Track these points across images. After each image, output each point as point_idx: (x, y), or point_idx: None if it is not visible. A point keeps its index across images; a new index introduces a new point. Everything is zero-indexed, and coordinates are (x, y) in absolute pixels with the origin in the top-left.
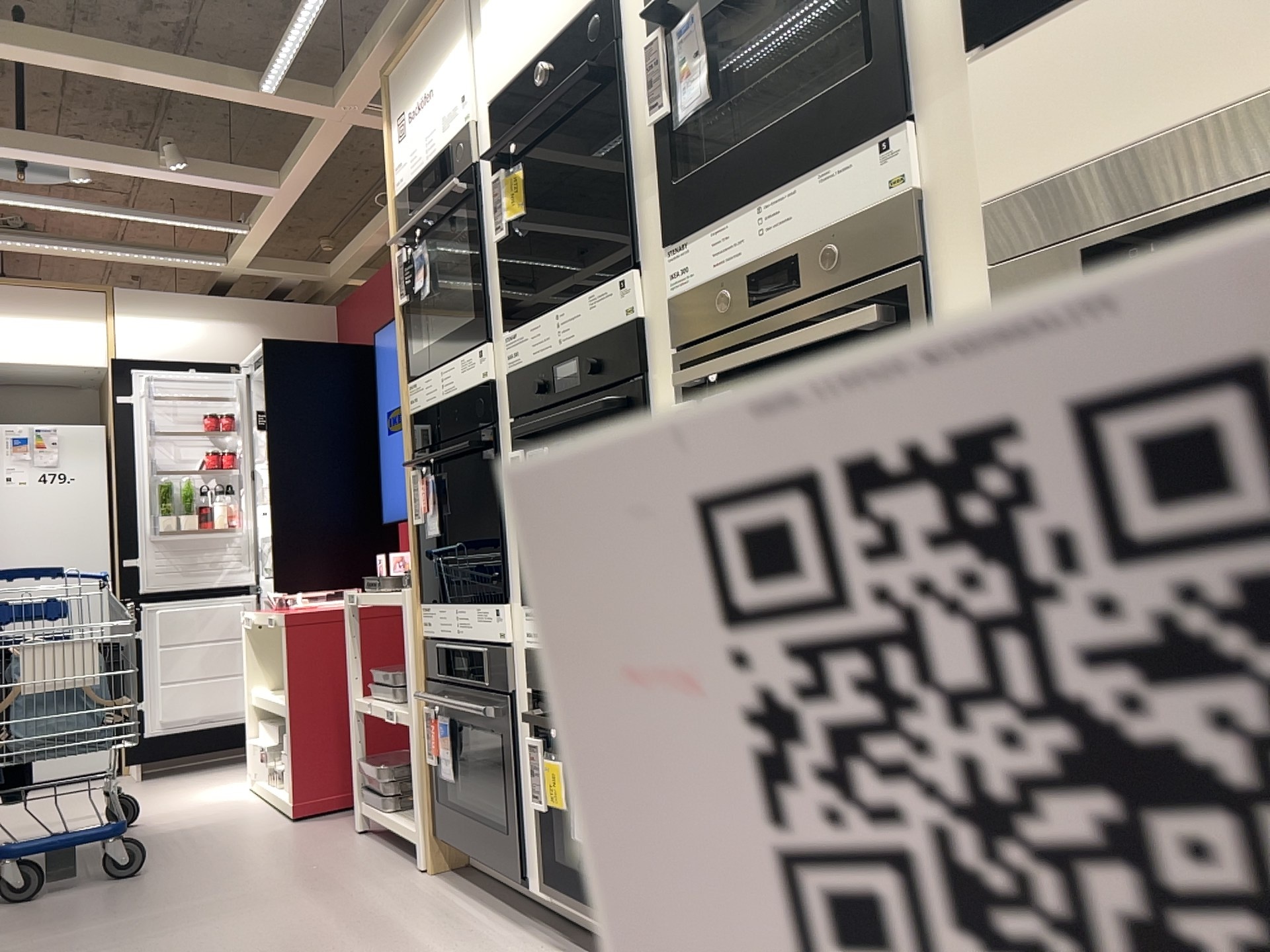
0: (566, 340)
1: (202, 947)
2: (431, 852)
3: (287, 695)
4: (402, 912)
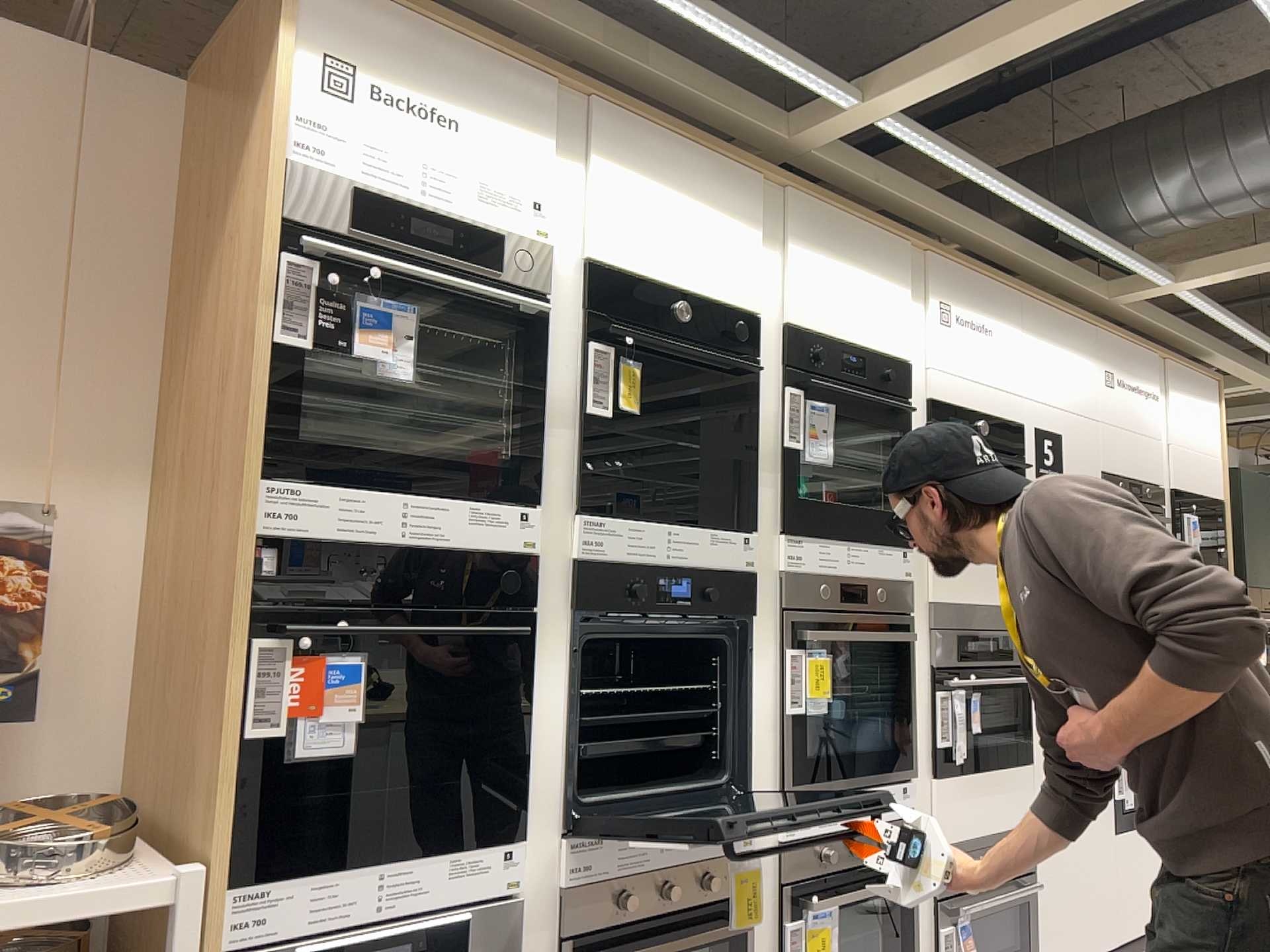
0: (678, 558)
1: None
2: None
3: None
4: None
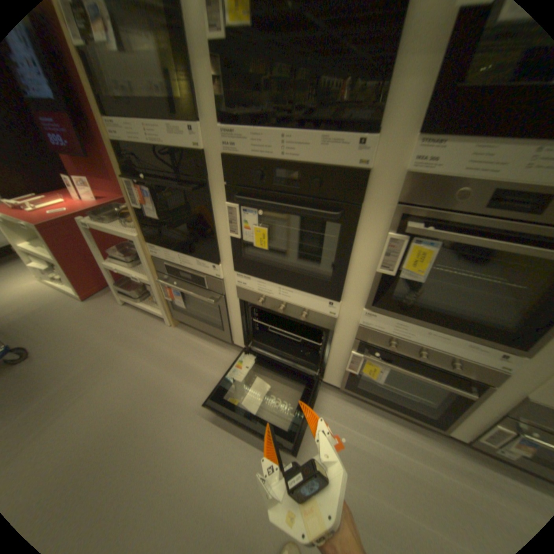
0: (291, 156)
1: (108, 400)
2: (172, 321)
3: (48, 253)
4: (180, 353)
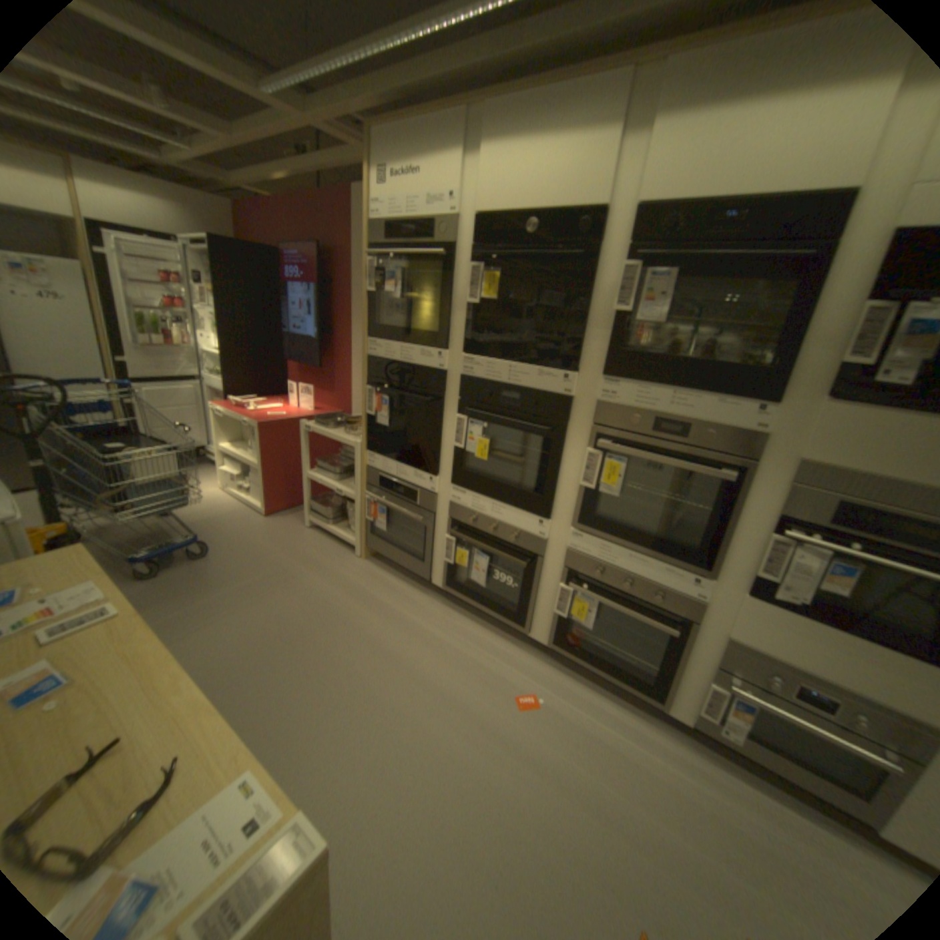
0: (514, 383)
1: (284, 612)
2: (364, 552)
3: (250, 457)
4: (367, 586)
